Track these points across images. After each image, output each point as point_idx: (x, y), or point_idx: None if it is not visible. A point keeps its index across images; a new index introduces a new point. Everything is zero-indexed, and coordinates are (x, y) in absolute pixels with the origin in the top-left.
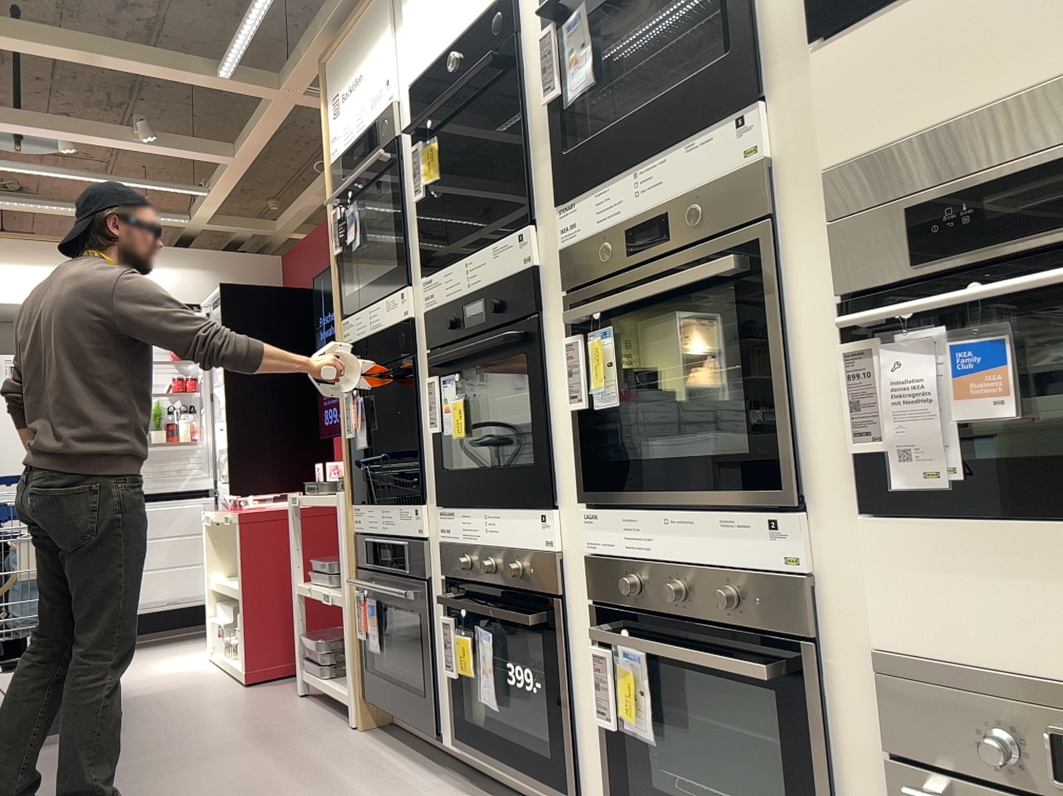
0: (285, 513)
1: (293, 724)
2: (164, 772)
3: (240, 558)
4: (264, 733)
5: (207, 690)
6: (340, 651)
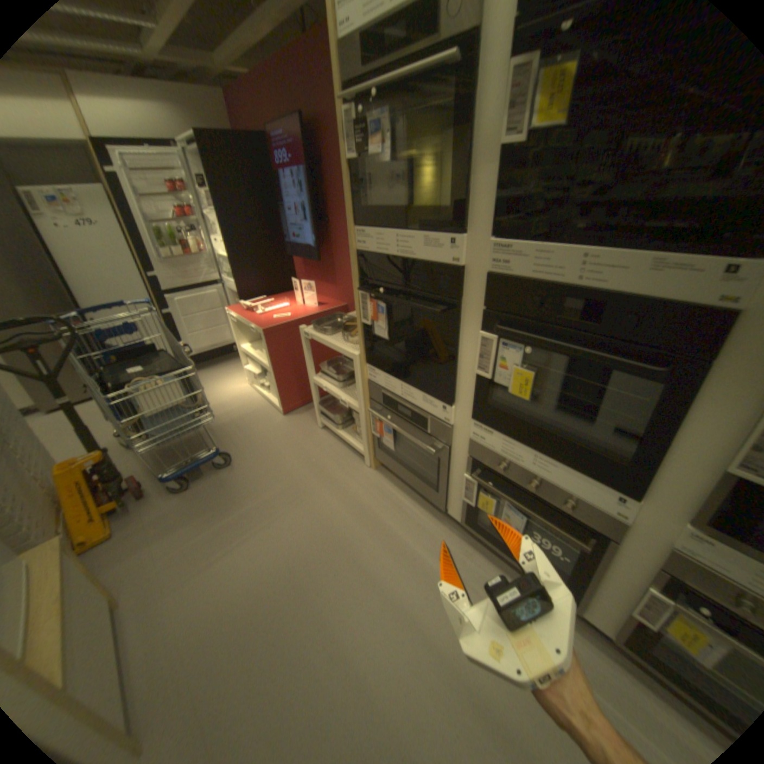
0: (290, 325)
1: (331, 461)
2: (280, 514)
3: (263, 348)
4: (319, 470)
5: (263, 419)
6: (349, 421)
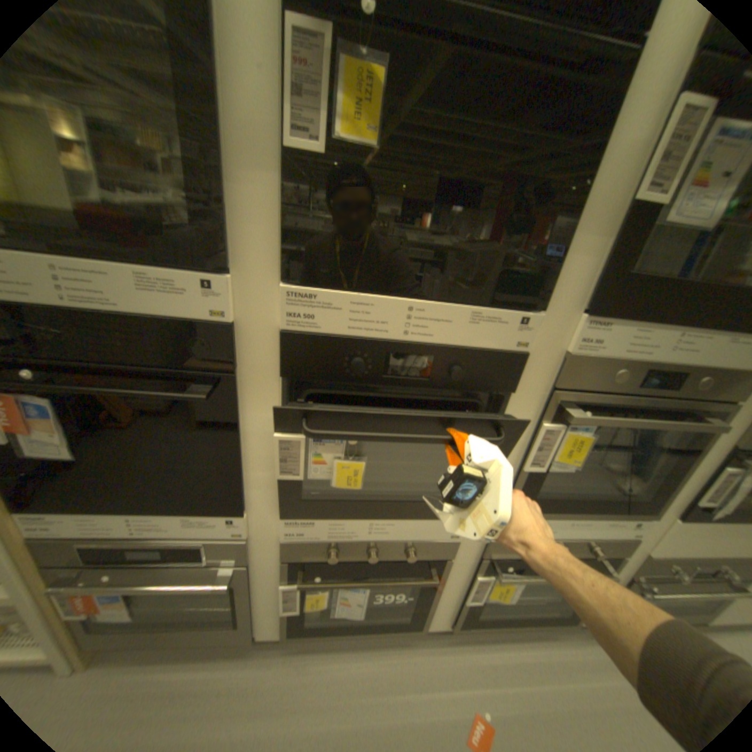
0: None
1: None
2: None
3: None
4: None
5: None
6: None
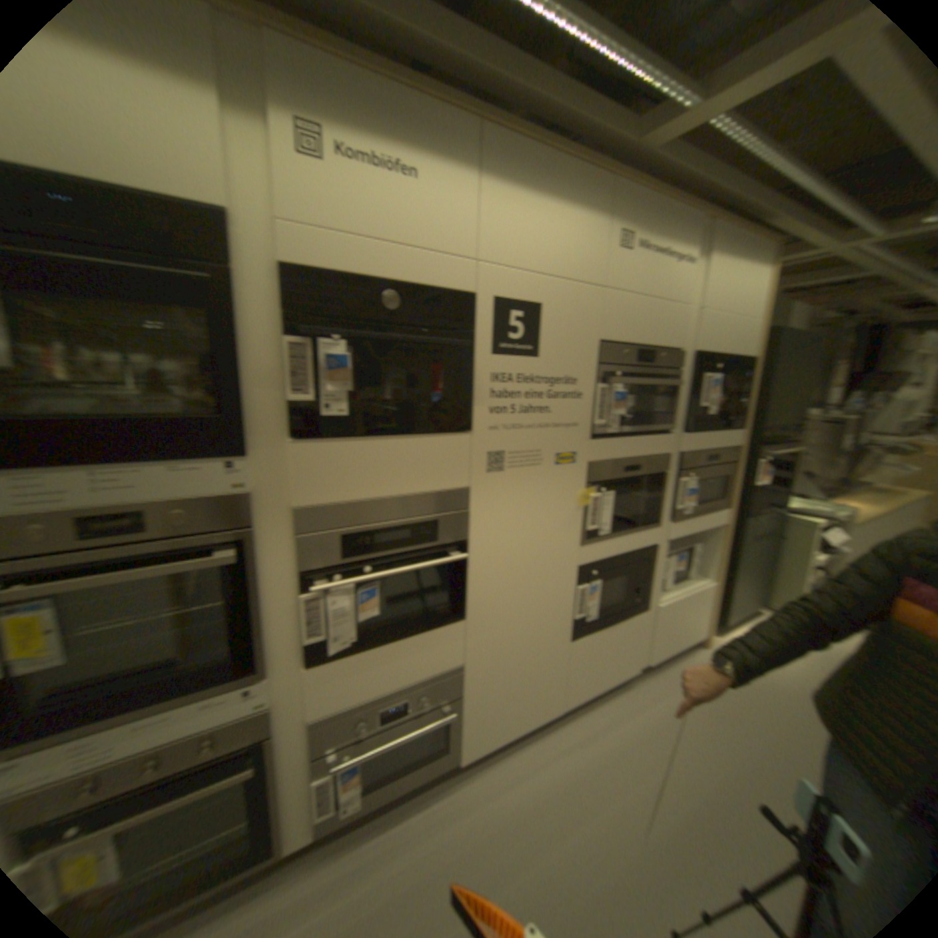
0: None
1: None
2: None
3: None
4: None
5: None
6: None
